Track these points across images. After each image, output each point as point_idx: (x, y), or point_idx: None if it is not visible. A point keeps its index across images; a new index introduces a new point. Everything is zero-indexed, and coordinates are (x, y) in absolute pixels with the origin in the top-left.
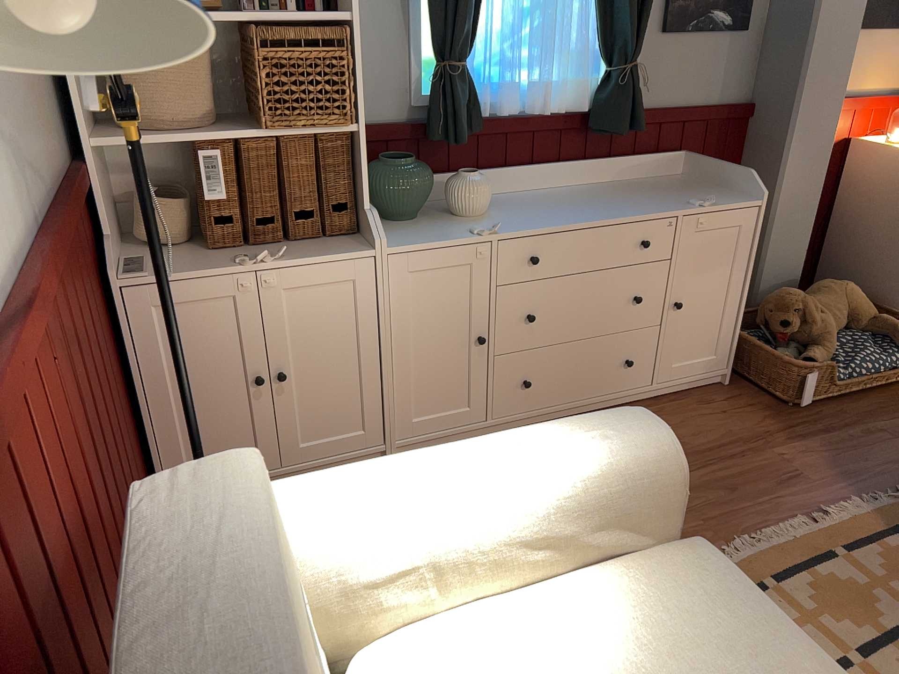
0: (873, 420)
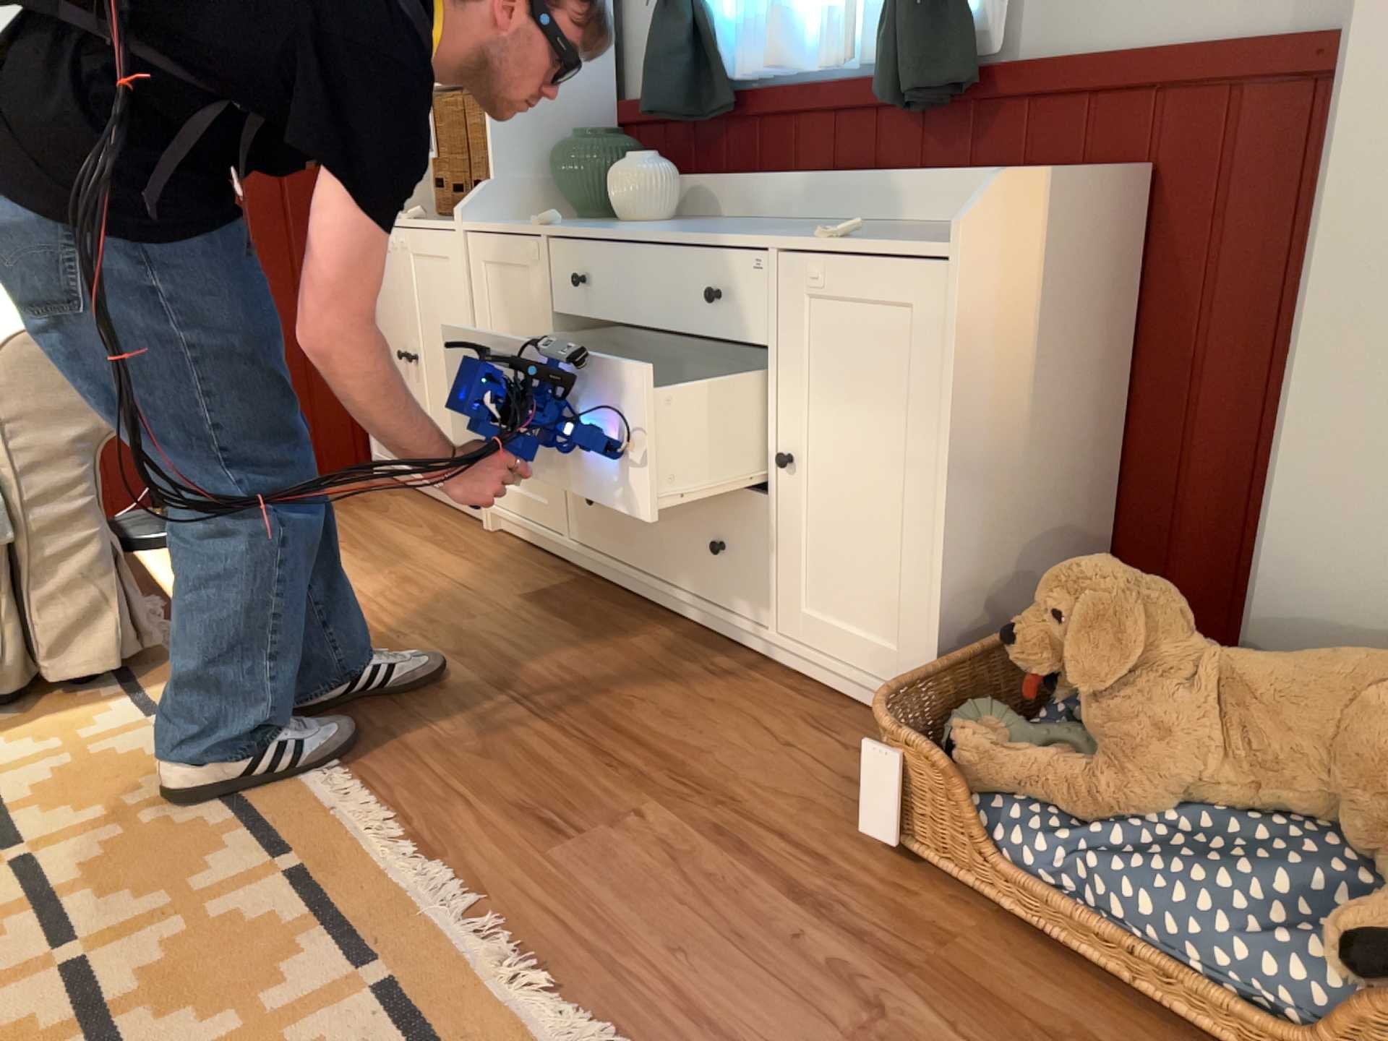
0: (935, 996)
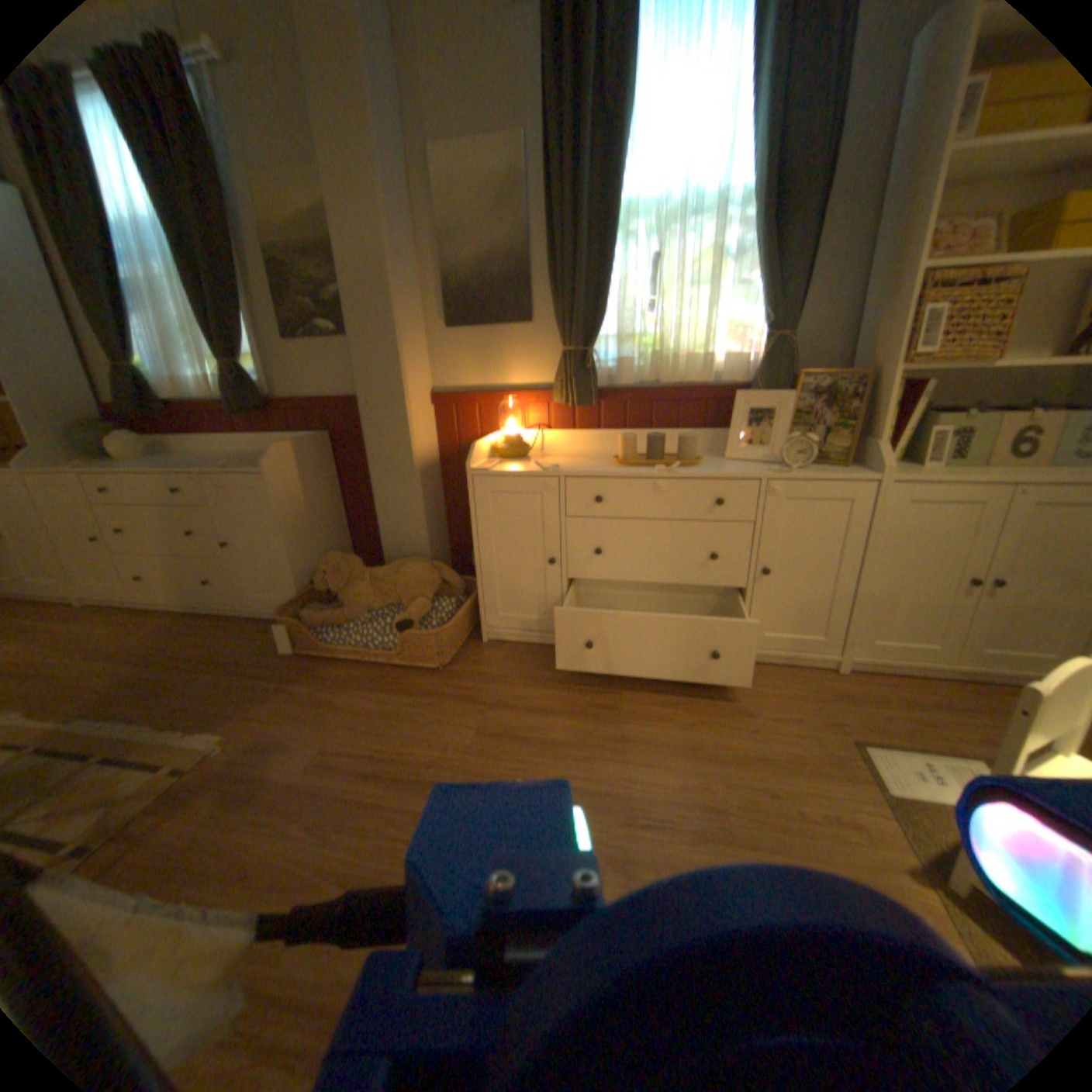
0: (308, 685)
